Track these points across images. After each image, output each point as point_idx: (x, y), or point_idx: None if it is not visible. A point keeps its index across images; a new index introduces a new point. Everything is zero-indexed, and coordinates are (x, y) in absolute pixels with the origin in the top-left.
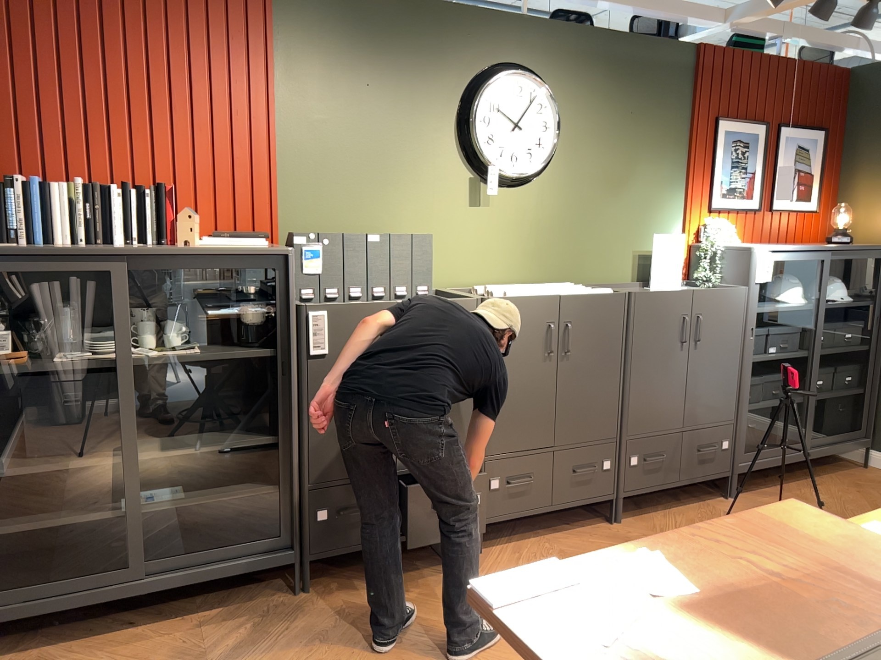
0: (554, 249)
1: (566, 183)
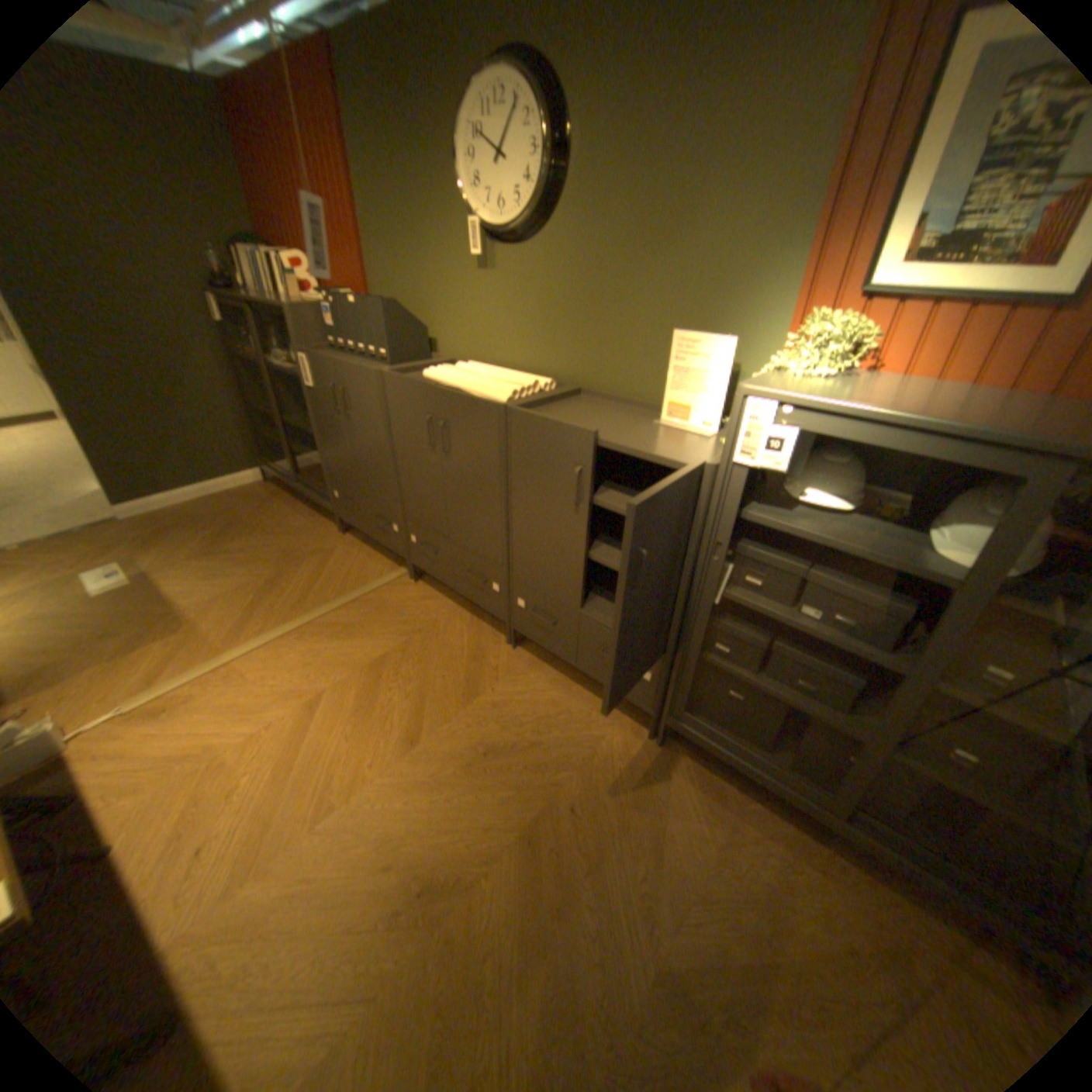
0: (563, 335)
1: (578, 236)
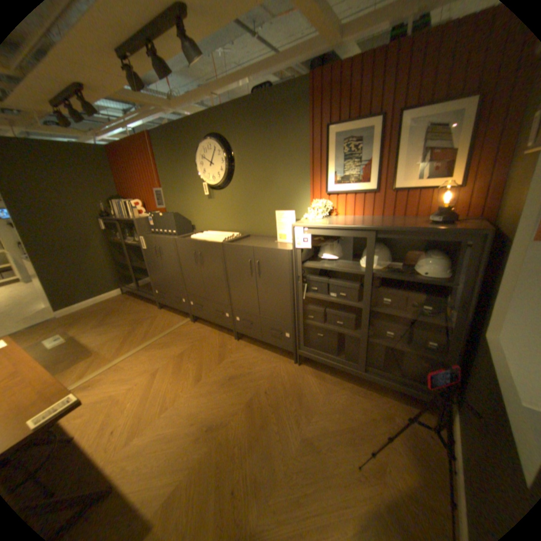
0: (241, 217)
1: (241, 185)
